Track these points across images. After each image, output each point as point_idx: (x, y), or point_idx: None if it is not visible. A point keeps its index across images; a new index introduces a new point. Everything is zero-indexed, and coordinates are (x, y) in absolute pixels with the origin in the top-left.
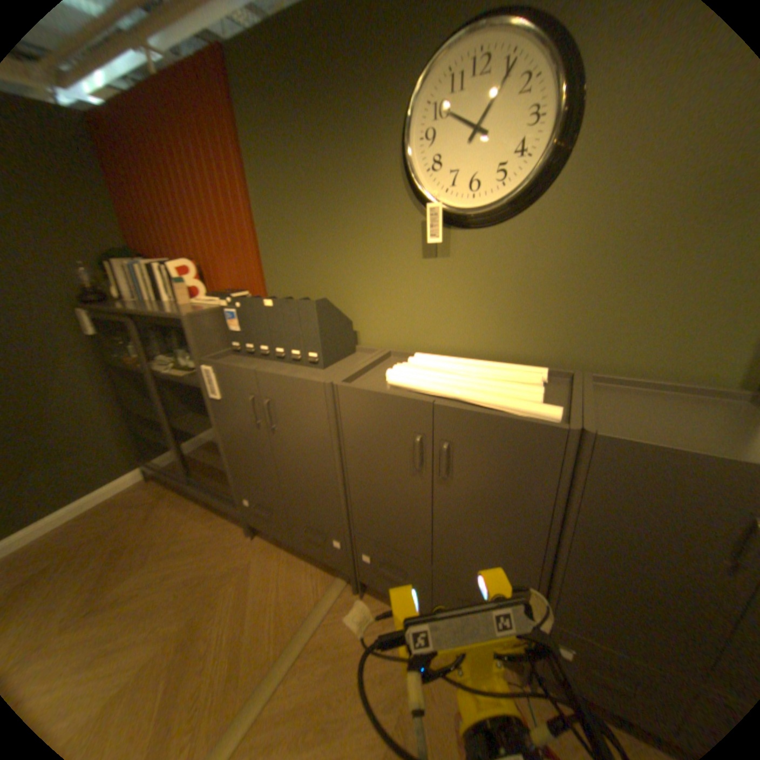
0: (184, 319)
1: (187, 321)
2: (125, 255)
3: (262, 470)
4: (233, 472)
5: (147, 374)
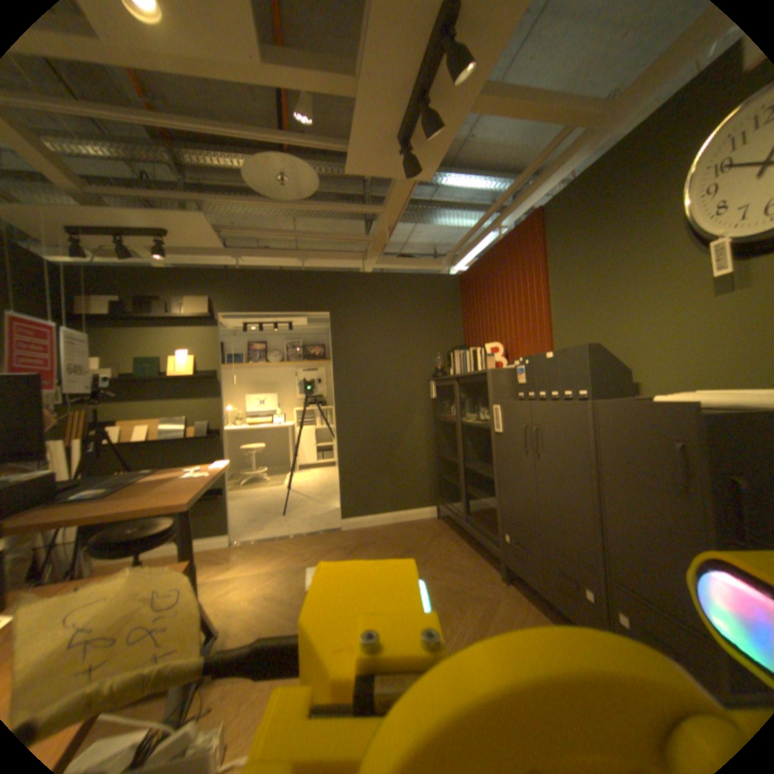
0: (487, 373)
1: (489, 374)
2: (461, 350)
3: (524, 500)
4: (500, 504)
5: (456, 427)
